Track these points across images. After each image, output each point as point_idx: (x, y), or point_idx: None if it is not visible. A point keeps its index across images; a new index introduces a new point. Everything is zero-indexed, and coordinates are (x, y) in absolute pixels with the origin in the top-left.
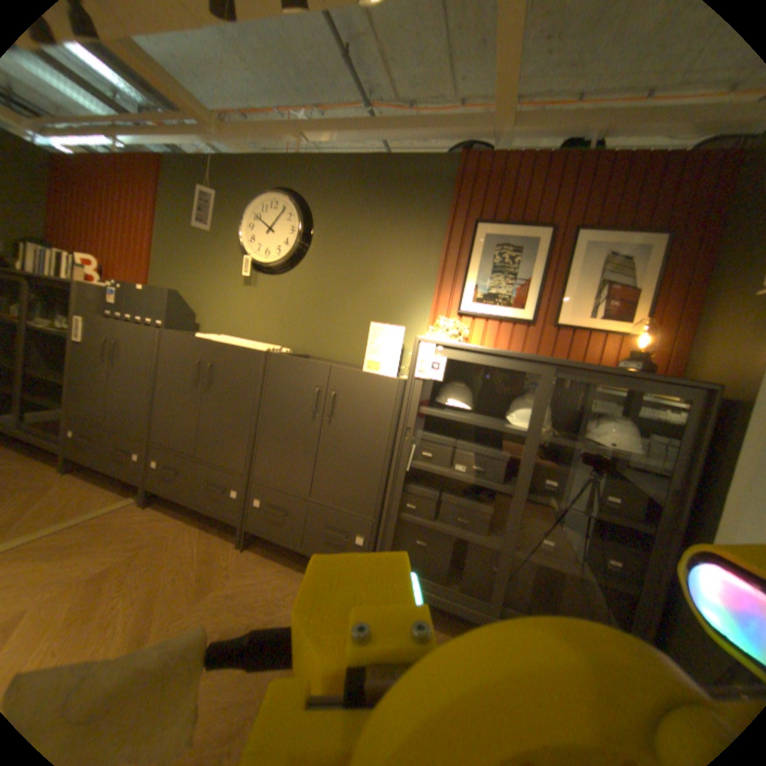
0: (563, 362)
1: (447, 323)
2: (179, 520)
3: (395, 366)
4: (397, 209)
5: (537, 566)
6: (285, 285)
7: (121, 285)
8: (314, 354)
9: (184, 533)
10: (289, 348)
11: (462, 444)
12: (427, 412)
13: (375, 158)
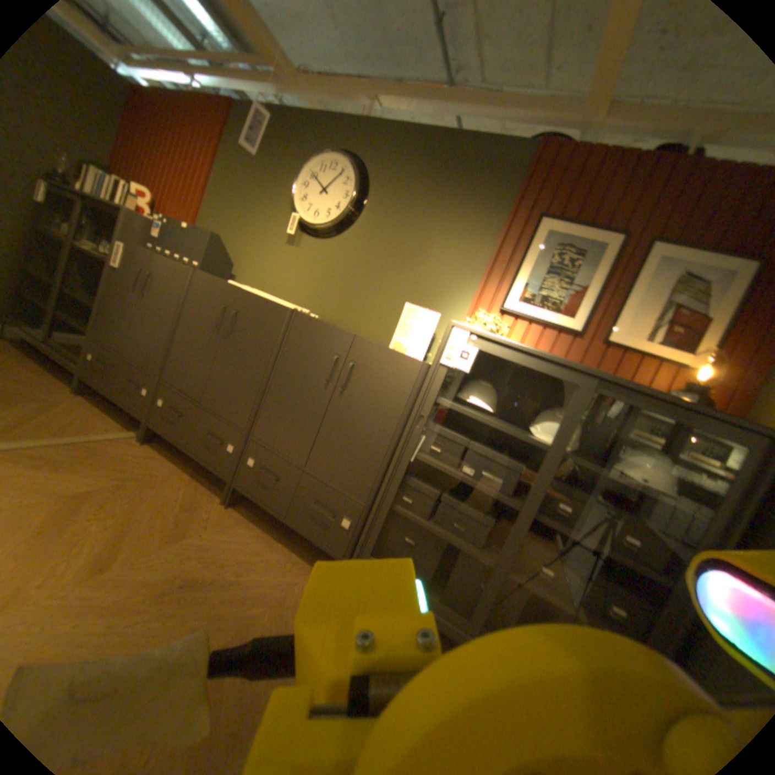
0: (608, 377)
1: (486, 318)
2: (173, 464)
3: (422, 353)
4: (458, 189)
5: (530, 594)
6: (327, 251)
7: (166, 221)
8: (341, 326)
9: (174, 477)
10: (317, 316)
11: (475, 446)
12: (445, 404)
13: (446, 132)
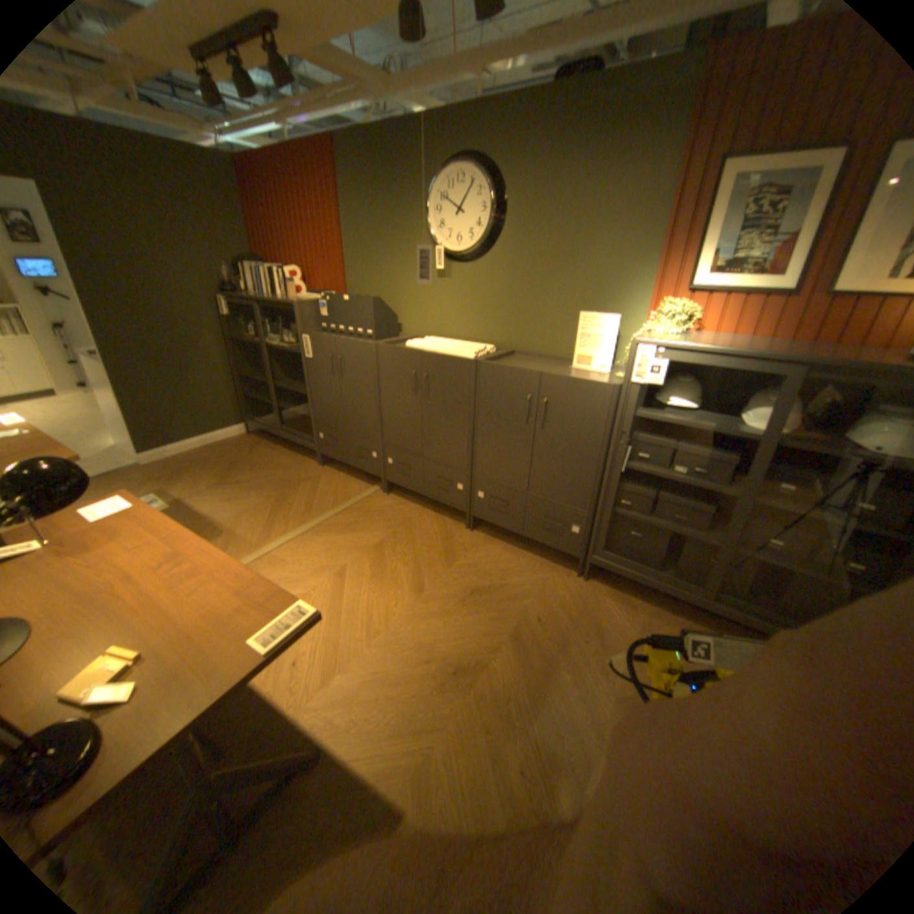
0: (825, 363)
1: (679, 303)
2: (420, 506)
3: (613, 361)
4: (615, 156)
5: (766, 565)
6: (484, 274)
7: (333, 298)
8: (521, 349)
9: (426, 517)
10: (494, 344)
11: (688, 449)
12: (649, 418)
13: (584, 84)
